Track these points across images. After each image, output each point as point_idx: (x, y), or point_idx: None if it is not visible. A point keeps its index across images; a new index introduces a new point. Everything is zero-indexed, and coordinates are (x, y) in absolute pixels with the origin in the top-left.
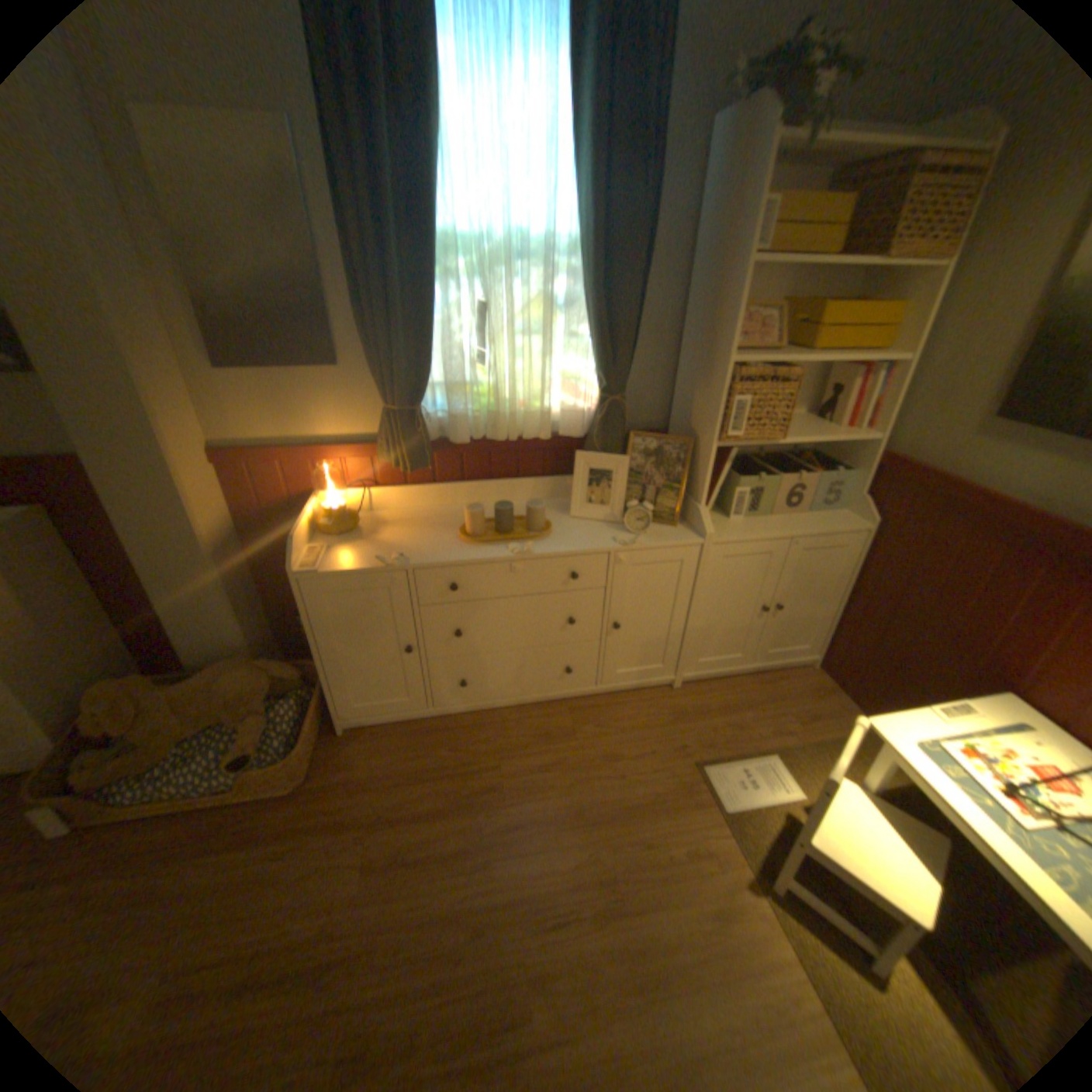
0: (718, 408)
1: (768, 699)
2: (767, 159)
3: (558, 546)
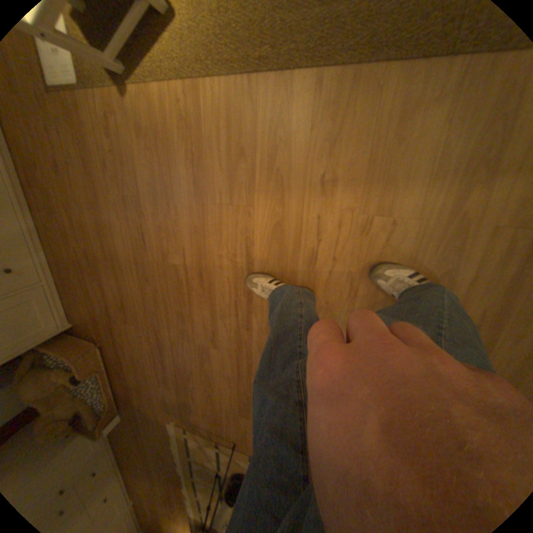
0: None
1: None
2: None
3: None
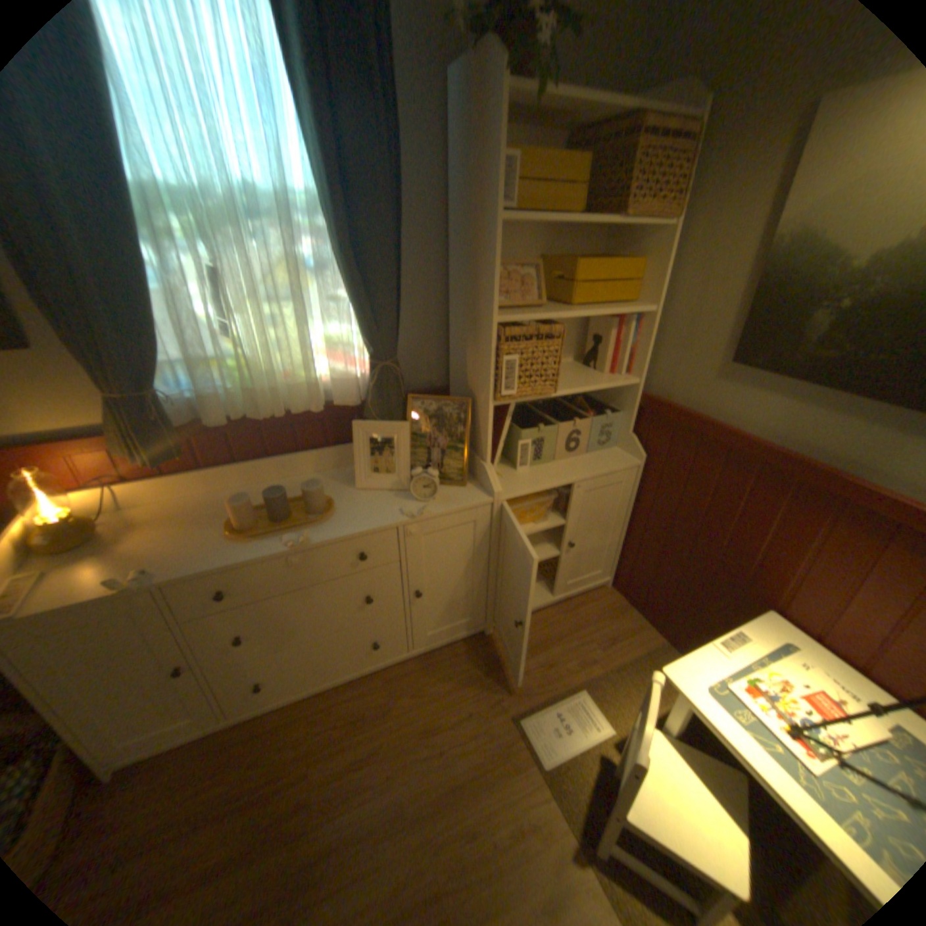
0: (490, 369)
1: (572, 629)
2: (501, 110)
3: (341, 529)
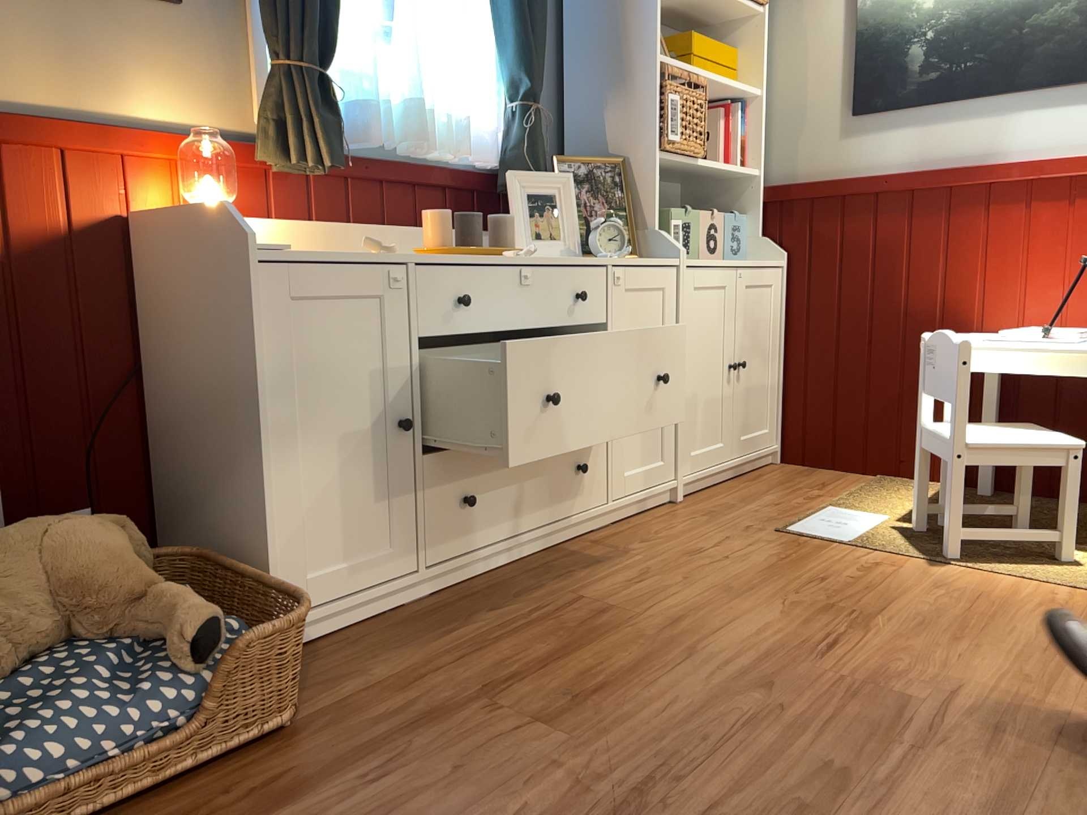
0: (653, 112)
1: (770, 486)
2: None
3: (555, 257)
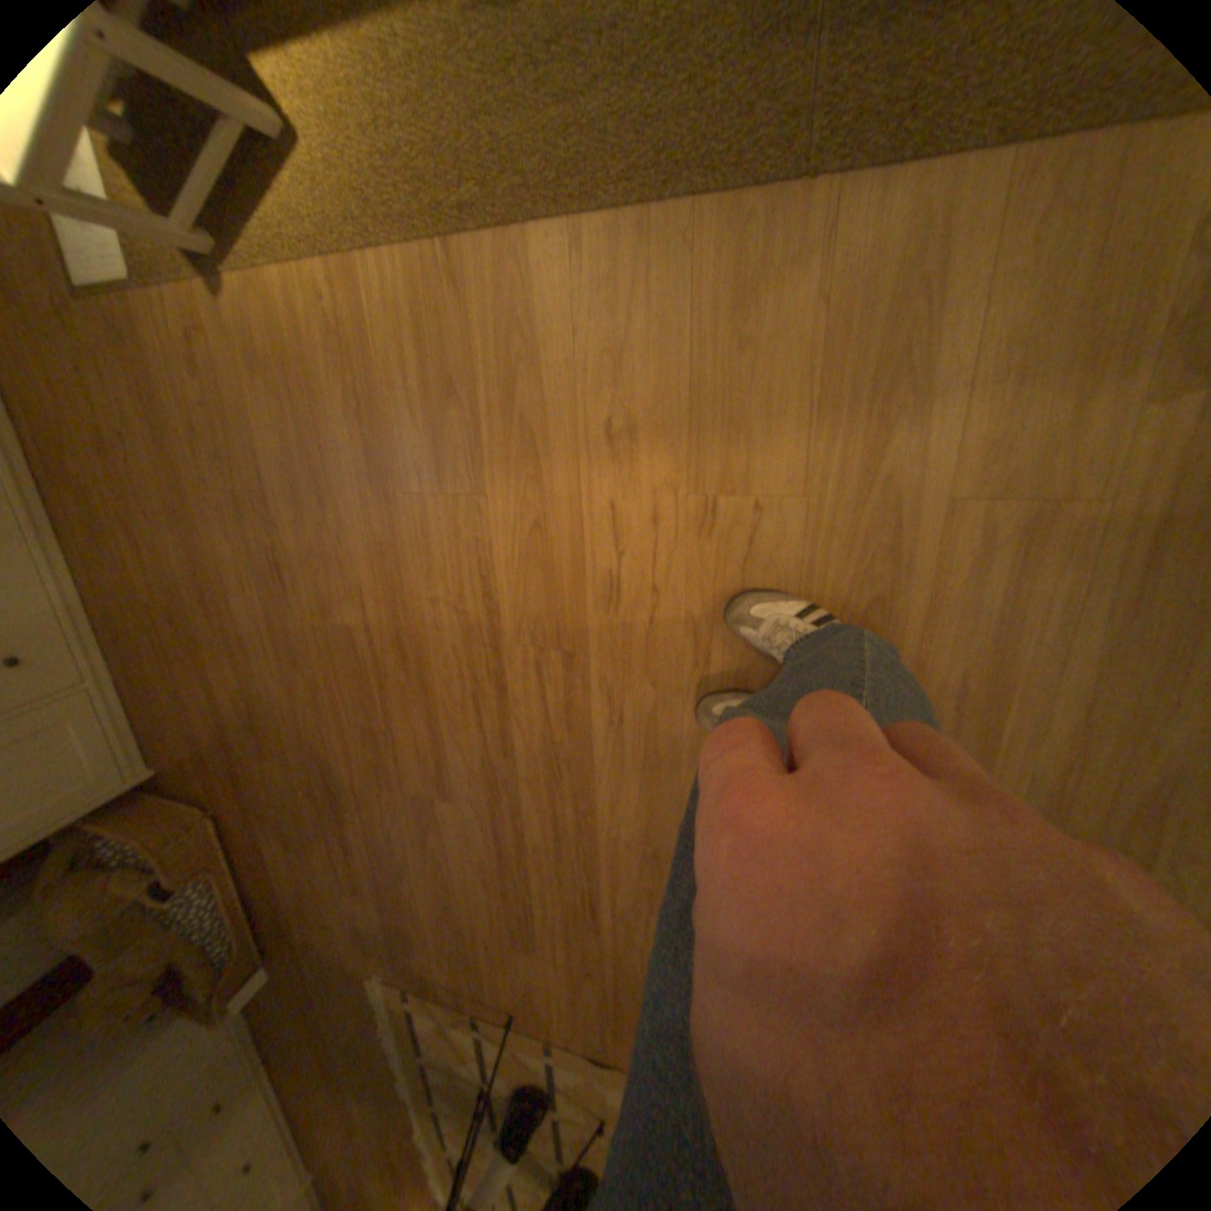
0: None
1: None
2: None
3: None
